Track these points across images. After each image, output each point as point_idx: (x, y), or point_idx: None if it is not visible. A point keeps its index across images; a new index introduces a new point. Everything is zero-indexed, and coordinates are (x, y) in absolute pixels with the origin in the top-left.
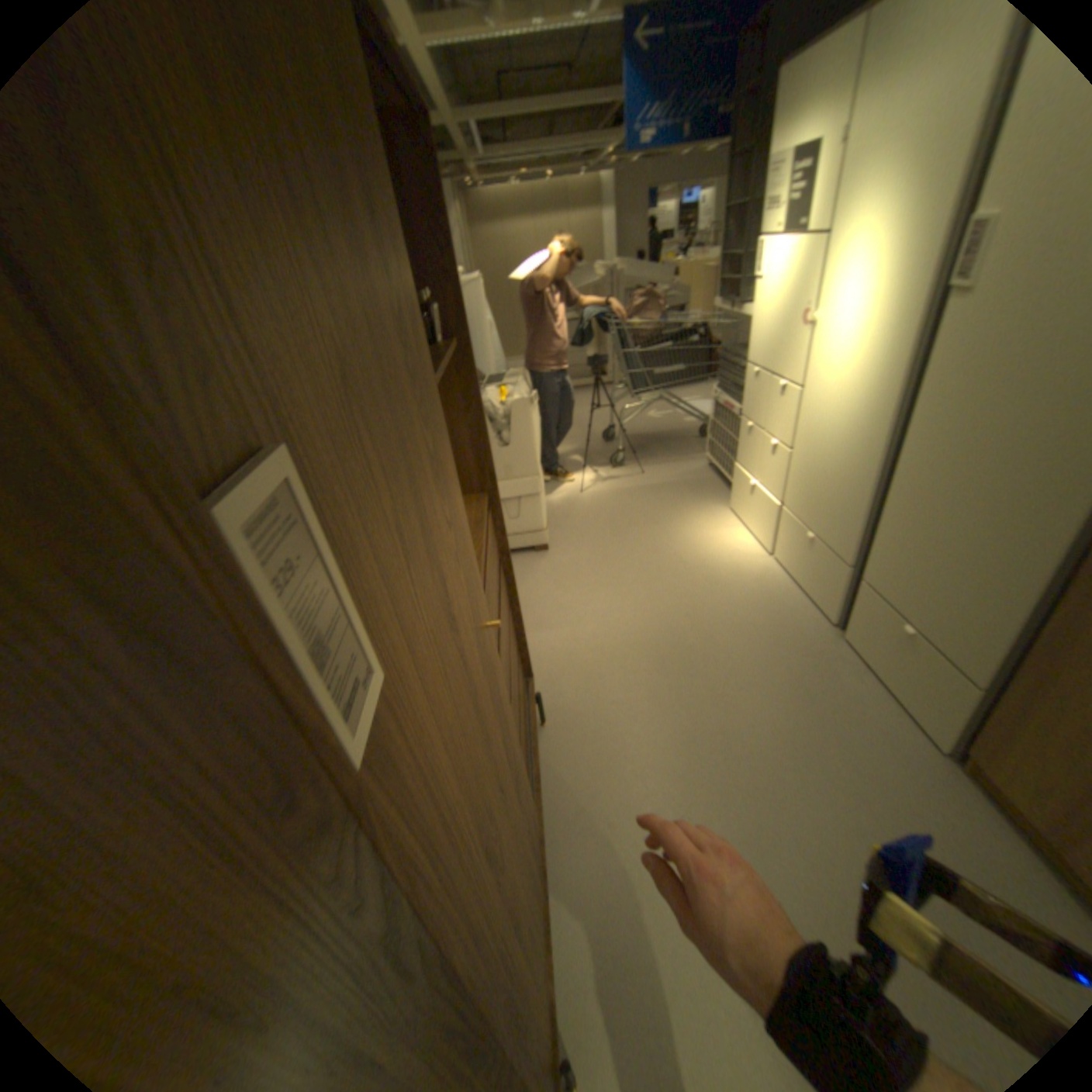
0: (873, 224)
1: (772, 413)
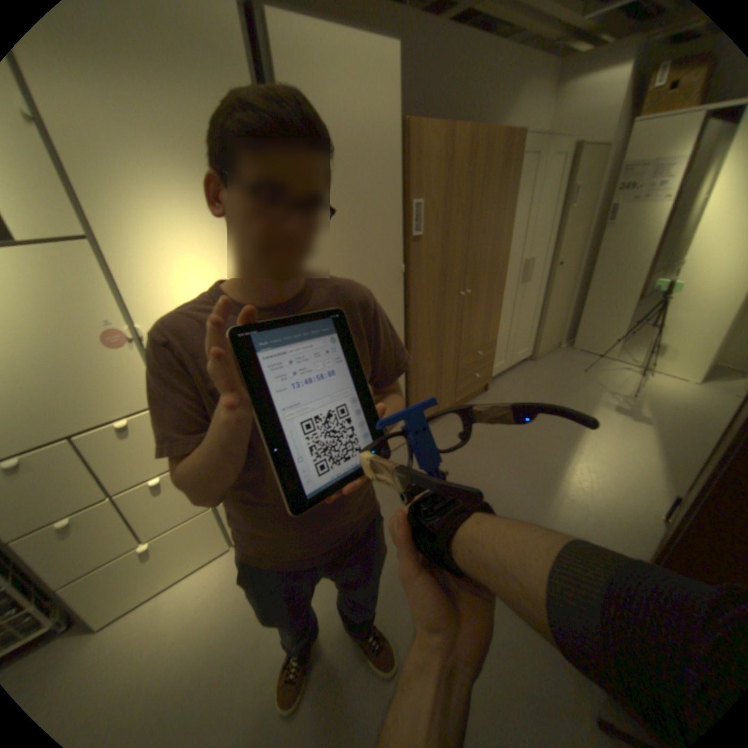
0: (187, 221)
1: (117, 467)
